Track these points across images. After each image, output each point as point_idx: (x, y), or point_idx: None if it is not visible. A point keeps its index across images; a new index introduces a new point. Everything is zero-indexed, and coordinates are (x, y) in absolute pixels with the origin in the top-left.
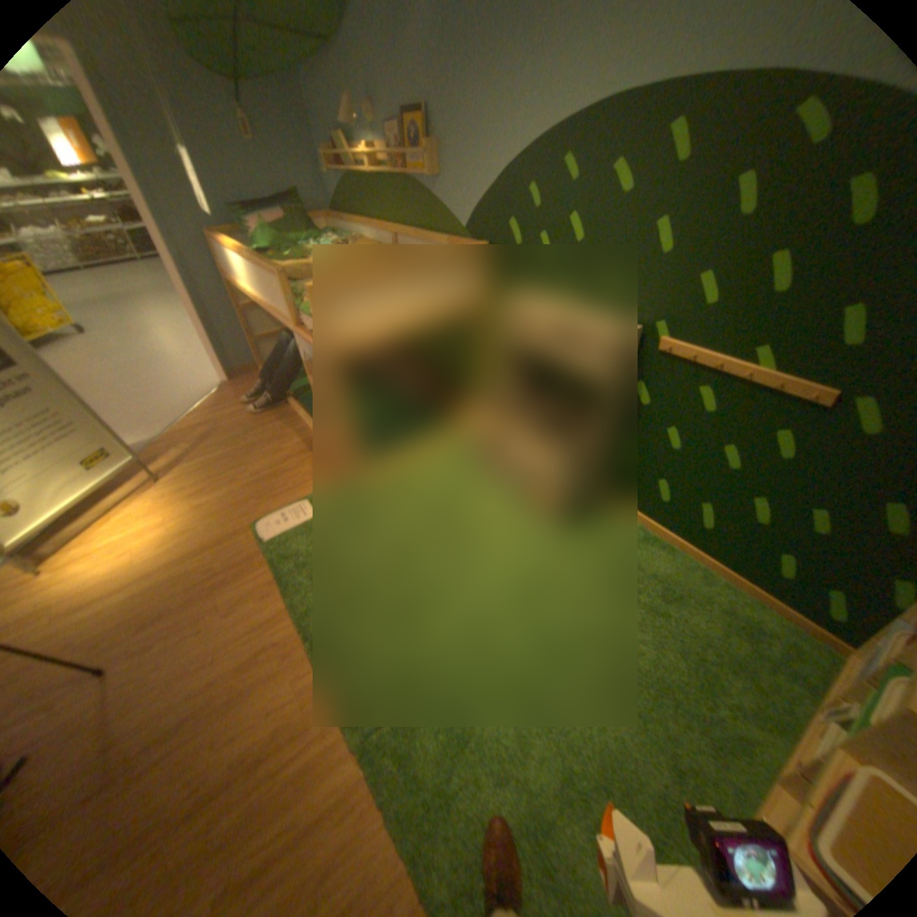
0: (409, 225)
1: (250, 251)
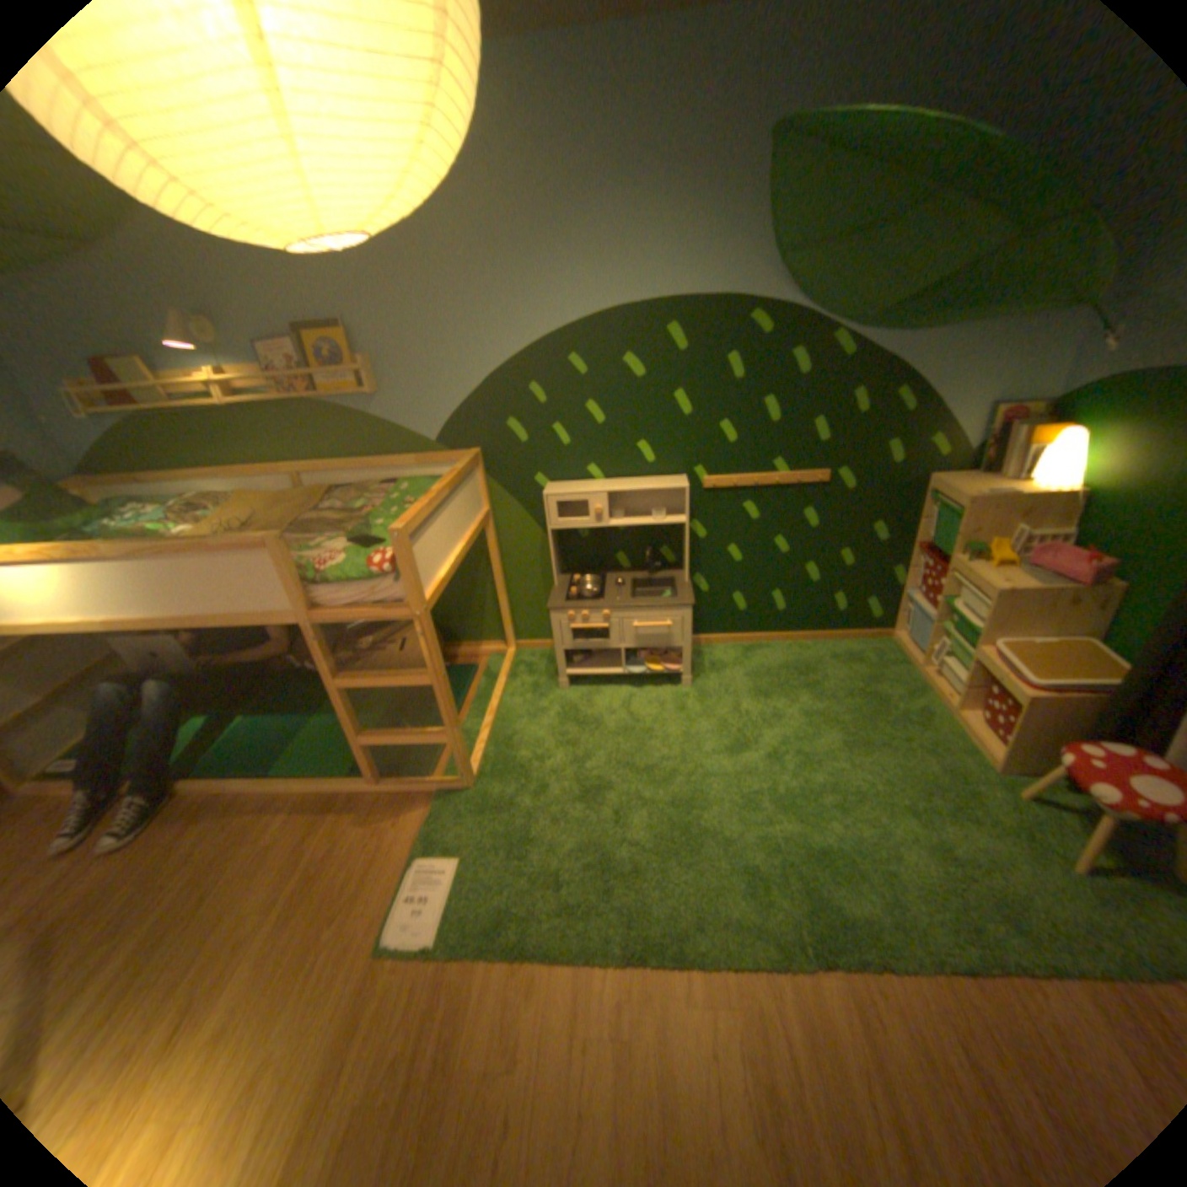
0: (318, 457)
1: (104, 544)
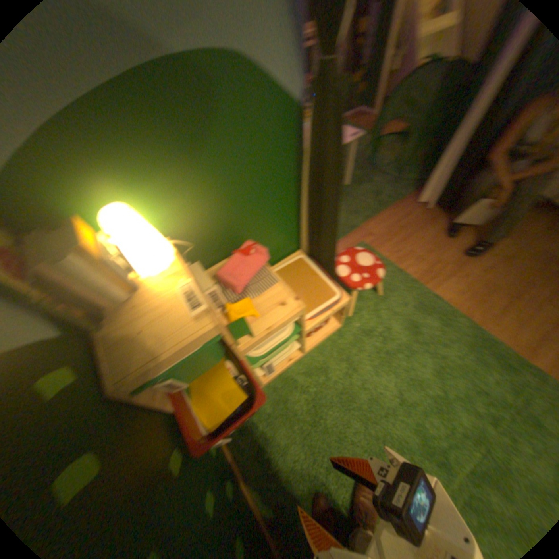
0: None
1: None
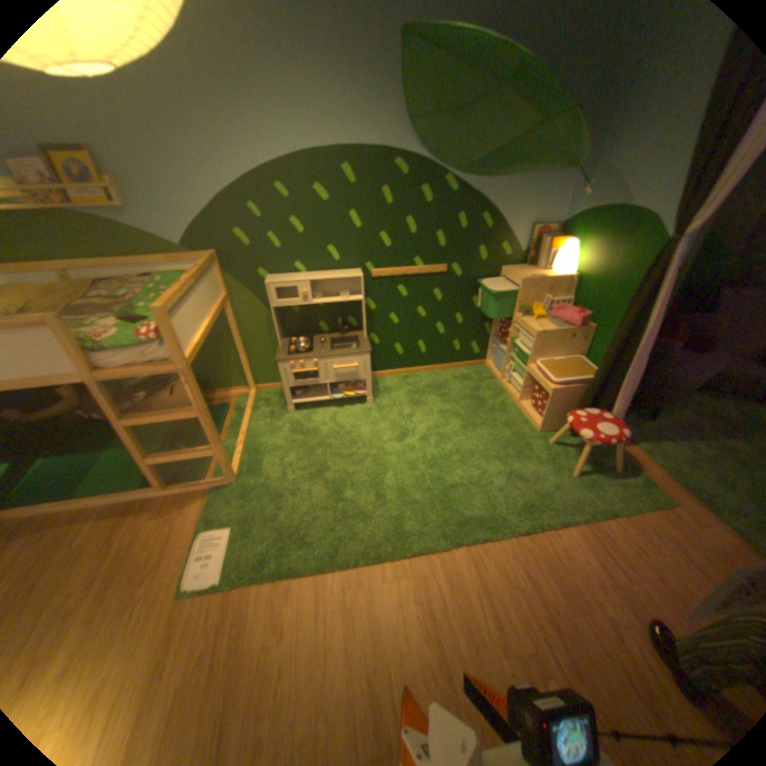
0: (79, 257)
1: None
